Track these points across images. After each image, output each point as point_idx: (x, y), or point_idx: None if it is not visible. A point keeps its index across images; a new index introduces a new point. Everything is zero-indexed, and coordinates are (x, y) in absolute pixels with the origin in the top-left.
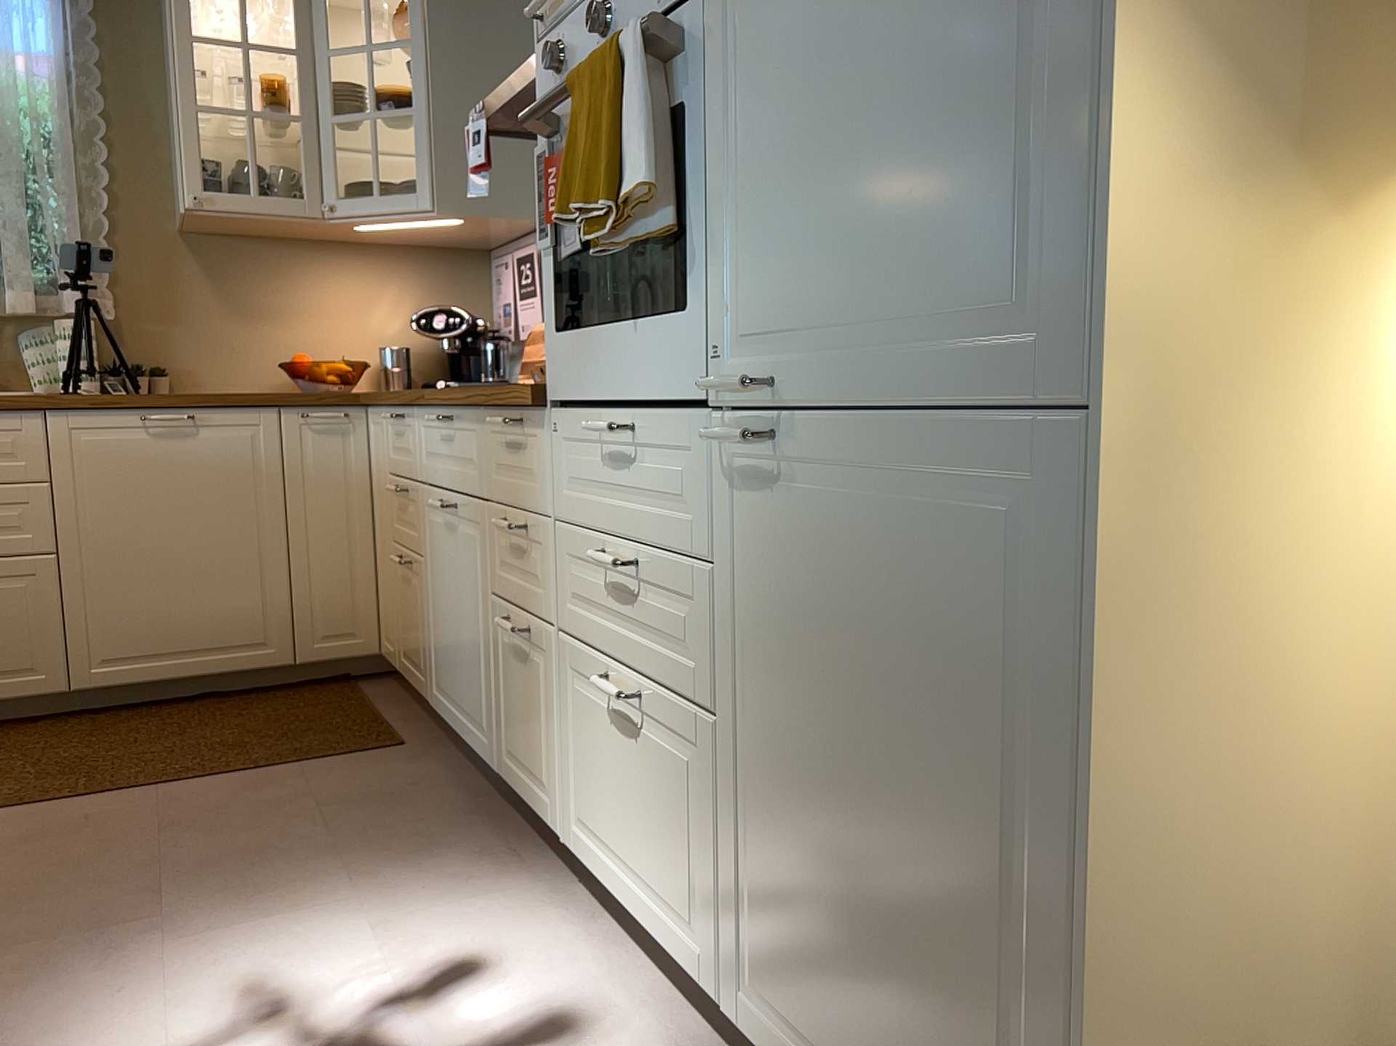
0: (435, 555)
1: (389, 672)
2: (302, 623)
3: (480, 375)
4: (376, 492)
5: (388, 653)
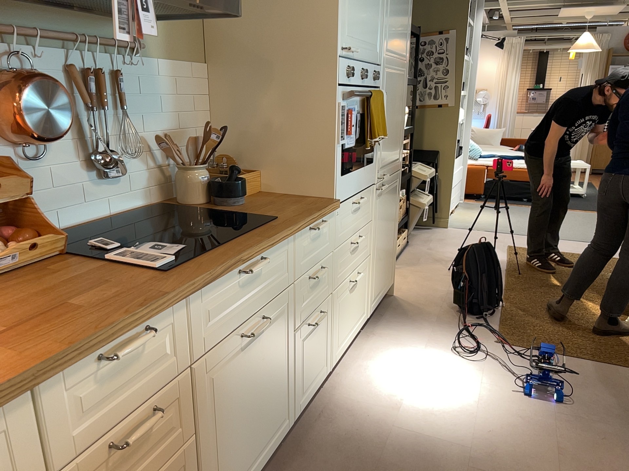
0: (226, 392)
1: None
2: None
3: None
4: None
5: None
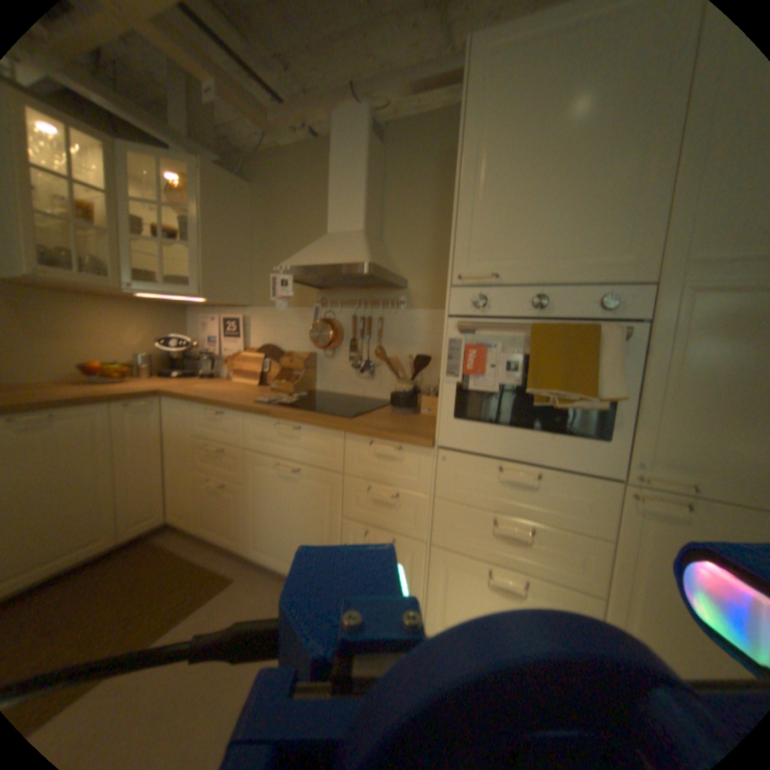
0: (262, 489)
1: (159, 530)
2: (119, 523)
3: (185, 369)
4: (168, 444)
5: (175, 526)
